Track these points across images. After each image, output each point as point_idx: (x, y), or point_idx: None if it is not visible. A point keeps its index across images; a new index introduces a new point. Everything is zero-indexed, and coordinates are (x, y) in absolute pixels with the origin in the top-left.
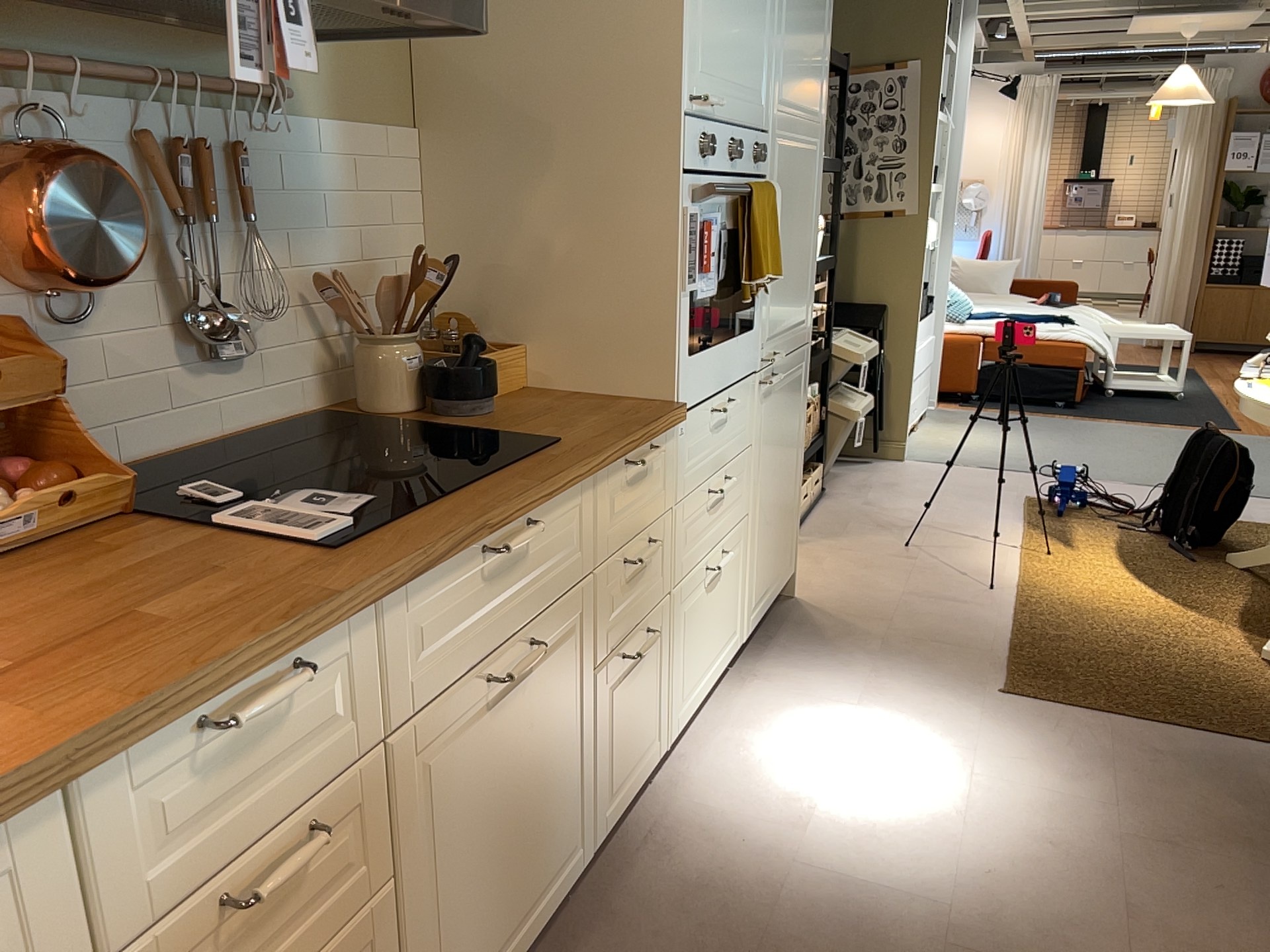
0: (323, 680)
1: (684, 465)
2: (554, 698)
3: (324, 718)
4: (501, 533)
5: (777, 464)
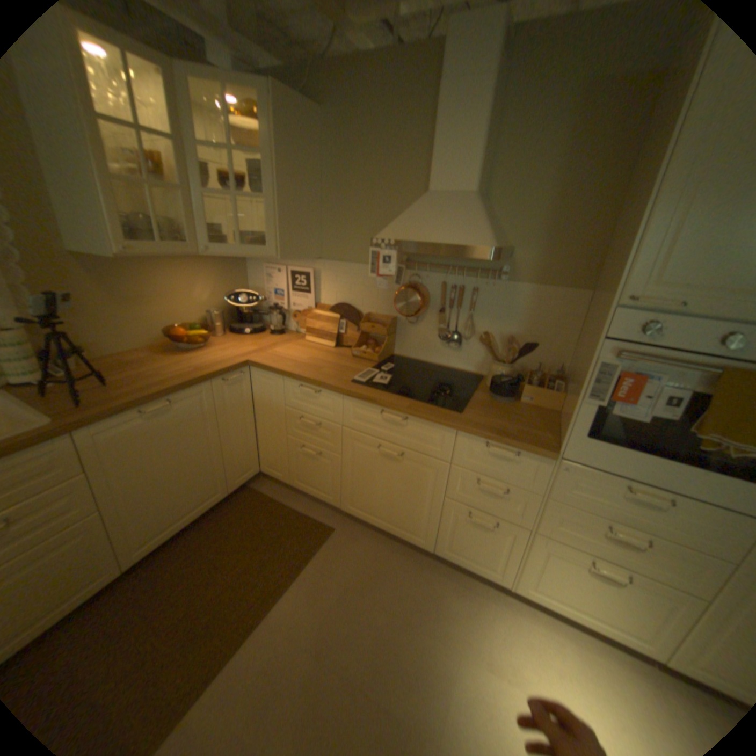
0: (329, 400)
1: (567, 488)
2: (416, 481)
3: (328, 407)
4: (394, 412)
5: None
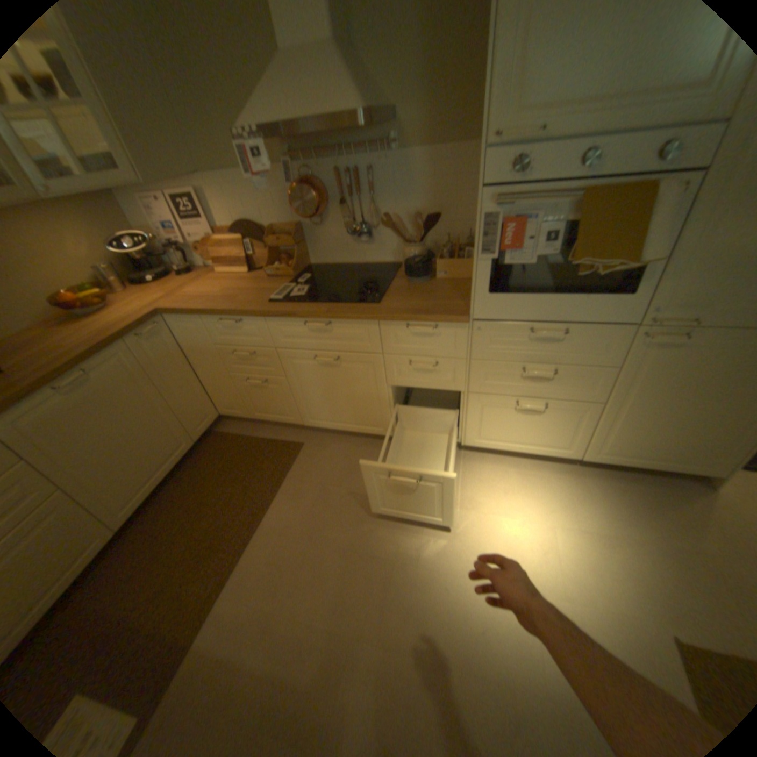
0: (253, 327)
1: (482, 345)
2: (358, 380)
3: (254, 335)
4: (316, 321)
5: (680, 396)
